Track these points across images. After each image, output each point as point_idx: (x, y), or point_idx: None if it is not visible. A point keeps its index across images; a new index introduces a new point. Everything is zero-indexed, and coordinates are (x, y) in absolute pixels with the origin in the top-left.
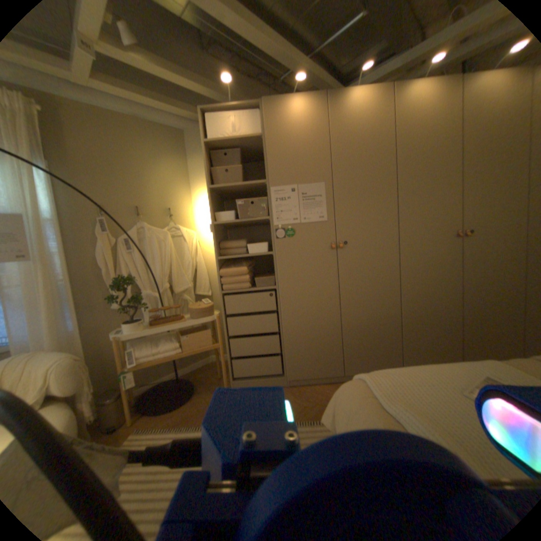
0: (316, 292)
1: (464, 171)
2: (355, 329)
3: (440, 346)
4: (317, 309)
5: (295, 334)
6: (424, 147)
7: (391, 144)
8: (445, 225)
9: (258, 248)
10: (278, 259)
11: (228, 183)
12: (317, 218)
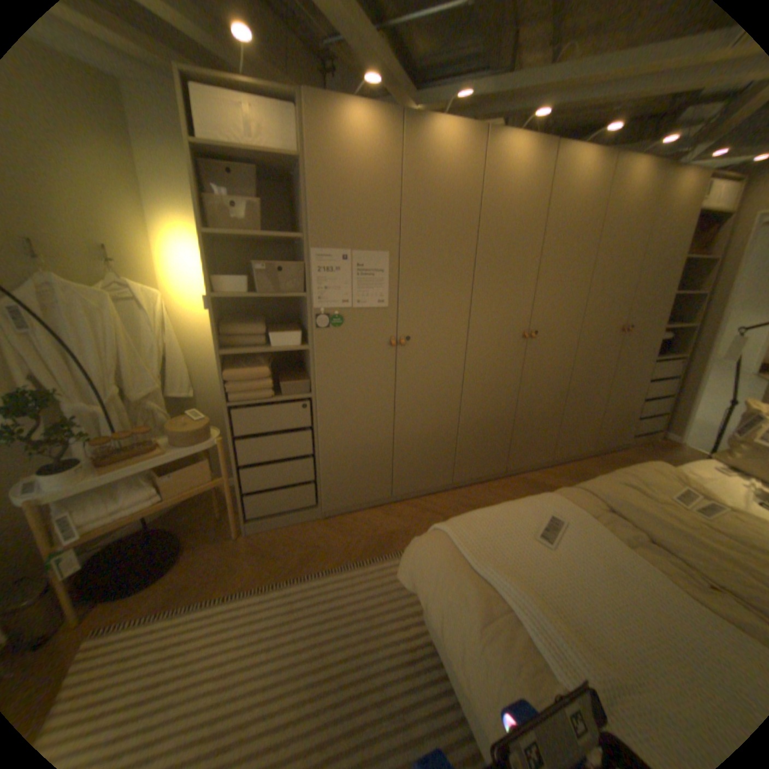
0: (367, 402)
1: (541, 263)
2: (409, 445)
3: (490, 454)
4: (367, 424)
5: (337, 457)
6: (509, 227)
7: (475, 215)
8: (514, 324)
9: (287, 341)
10: (318, 359)
11: (236, 229)
12: (376, 304)
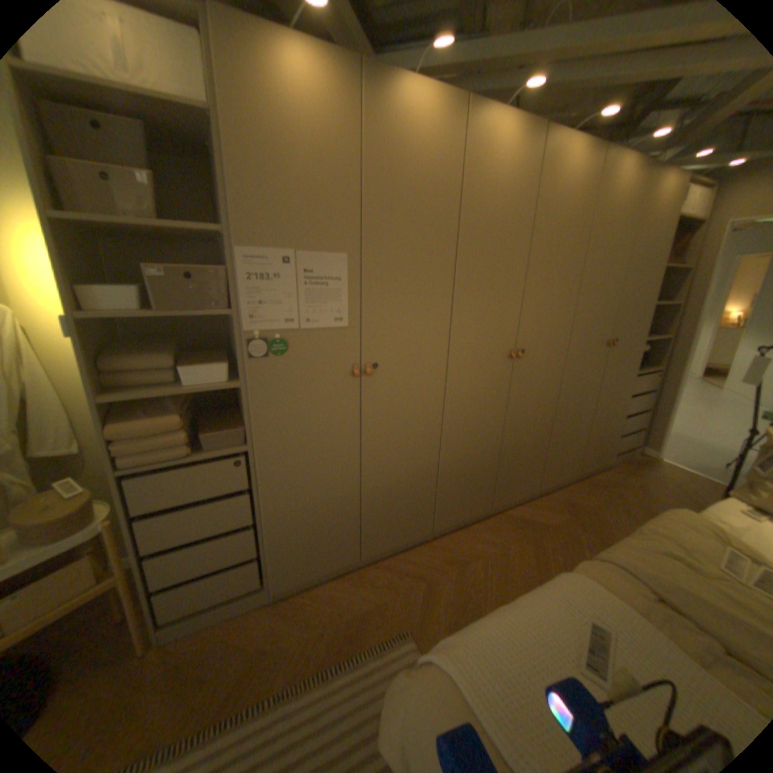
0: (325, 450)
1: (528, 270)
2: (380, 496)
3: (475, 493)
4: (326, 477)
5: (288, 524)
6: (493, 226)
7: (454, 209)
8: (500, 343)
9: (208, 377)
10: (254, 400)
11: (114, 215)
12: (332, 323)
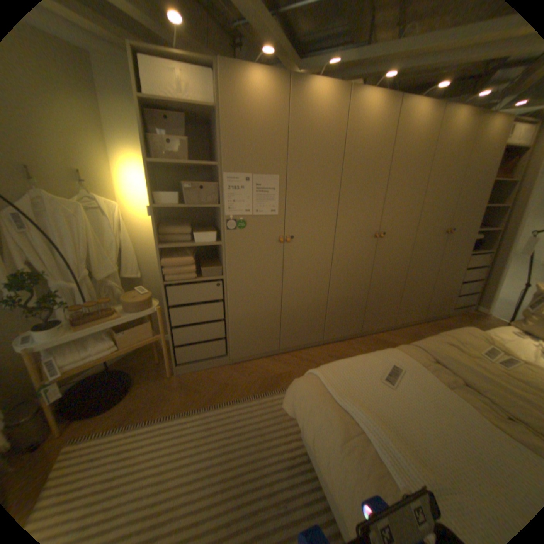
0: (263, 282)
1: (388, 183)
2: (292, 313)
3: (350, 320)
4: (263, 298)
5: (241, 321)
6: (365, 157)
7: (341, 148)
8: (368, 228)
9: (206, 239)
10: (228, 252)
11: (171, 158)
12: (269, 212)
